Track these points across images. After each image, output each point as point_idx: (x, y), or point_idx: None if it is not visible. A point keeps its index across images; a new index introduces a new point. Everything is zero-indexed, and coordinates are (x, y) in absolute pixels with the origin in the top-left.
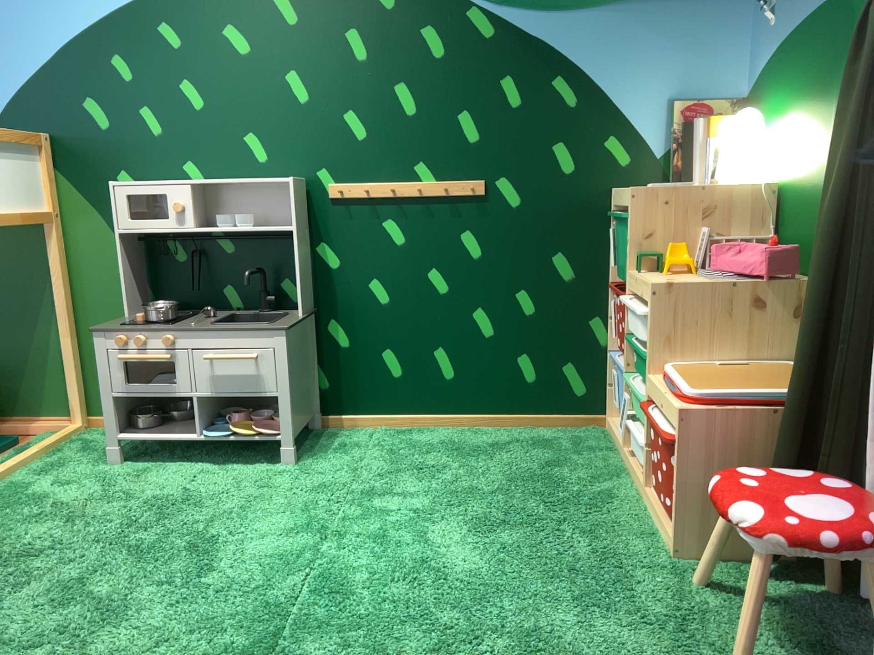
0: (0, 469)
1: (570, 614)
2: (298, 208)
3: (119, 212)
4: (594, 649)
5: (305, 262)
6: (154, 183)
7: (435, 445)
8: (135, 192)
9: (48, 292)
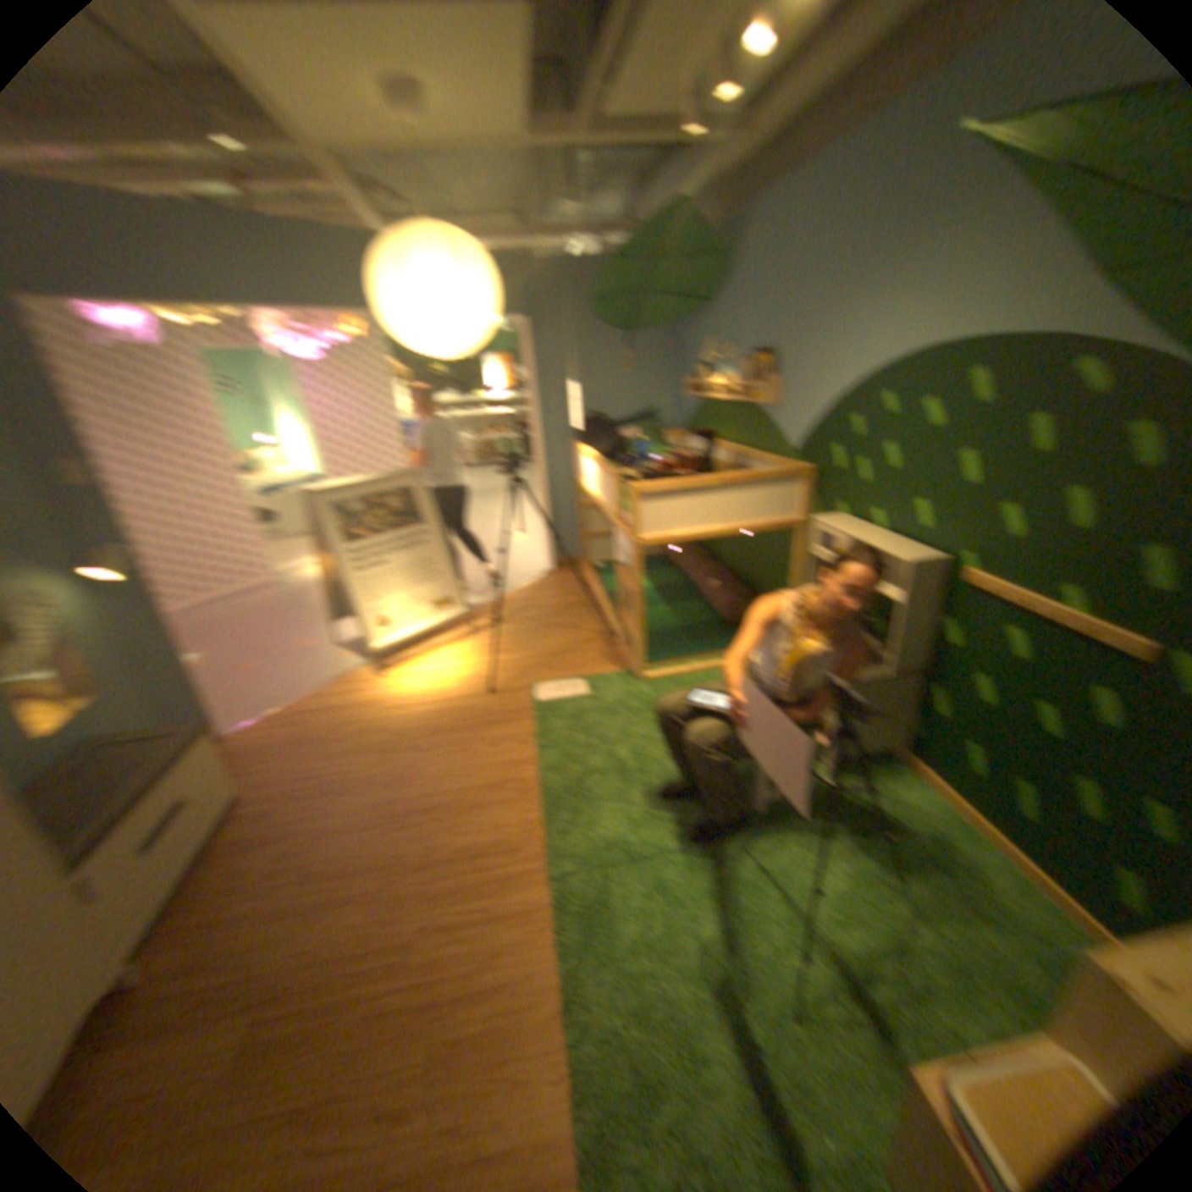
0: (717, 663)
1: (735, 1045)
2: (932, 582)
3: (811, 540)
4: (701, 1070)
5: (929, 630)
6: (848, 520)
7: (953, 862)
8: (820, 531)
9: (794, 565)
